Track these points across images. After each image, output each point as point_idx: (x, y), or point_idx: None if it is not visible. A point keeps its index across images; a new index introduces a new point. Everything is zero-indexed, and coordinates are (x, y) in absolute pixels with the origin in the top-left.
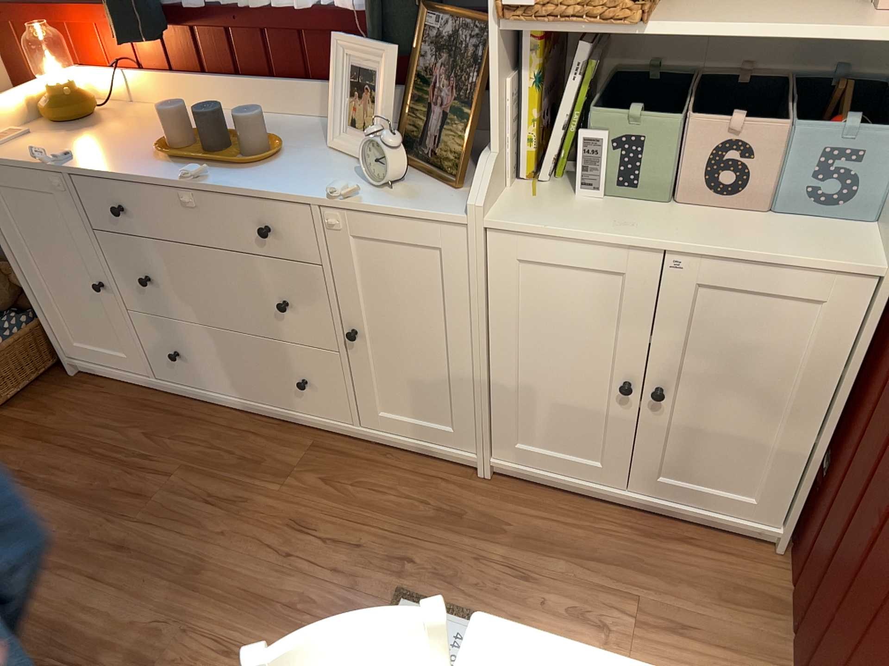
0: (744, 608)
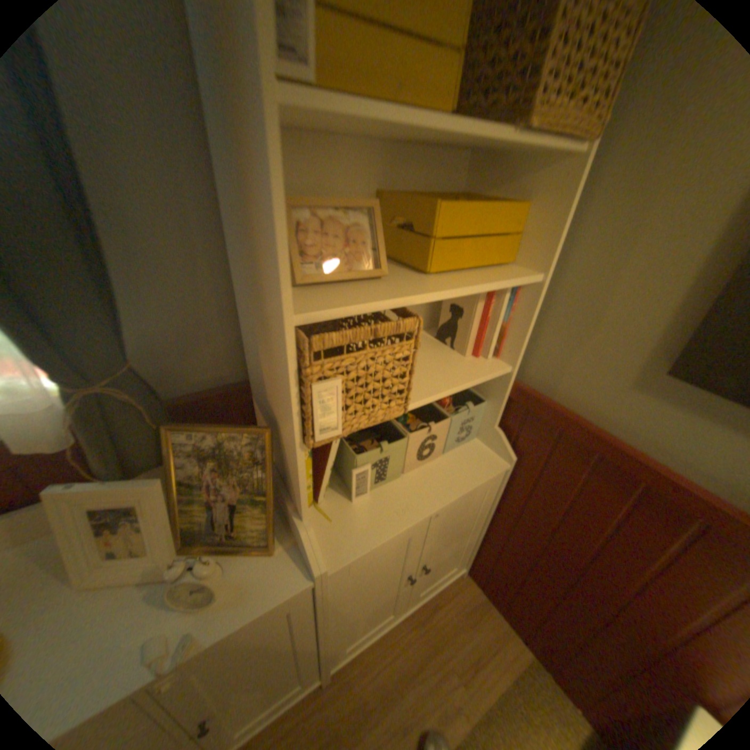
0: (481, 625)
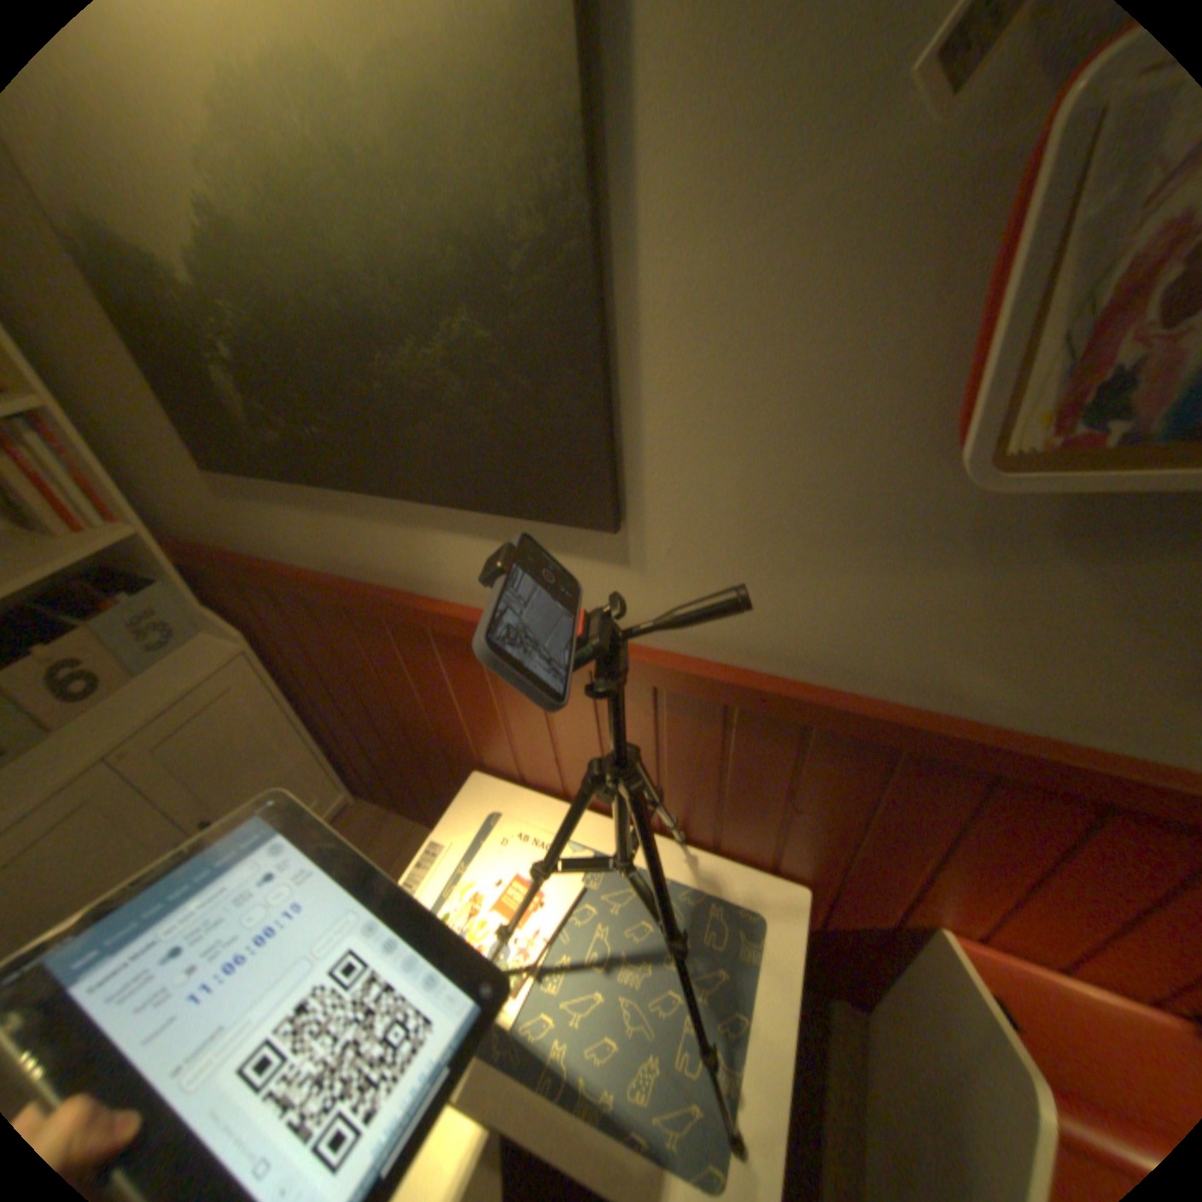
0: (376, 843)
